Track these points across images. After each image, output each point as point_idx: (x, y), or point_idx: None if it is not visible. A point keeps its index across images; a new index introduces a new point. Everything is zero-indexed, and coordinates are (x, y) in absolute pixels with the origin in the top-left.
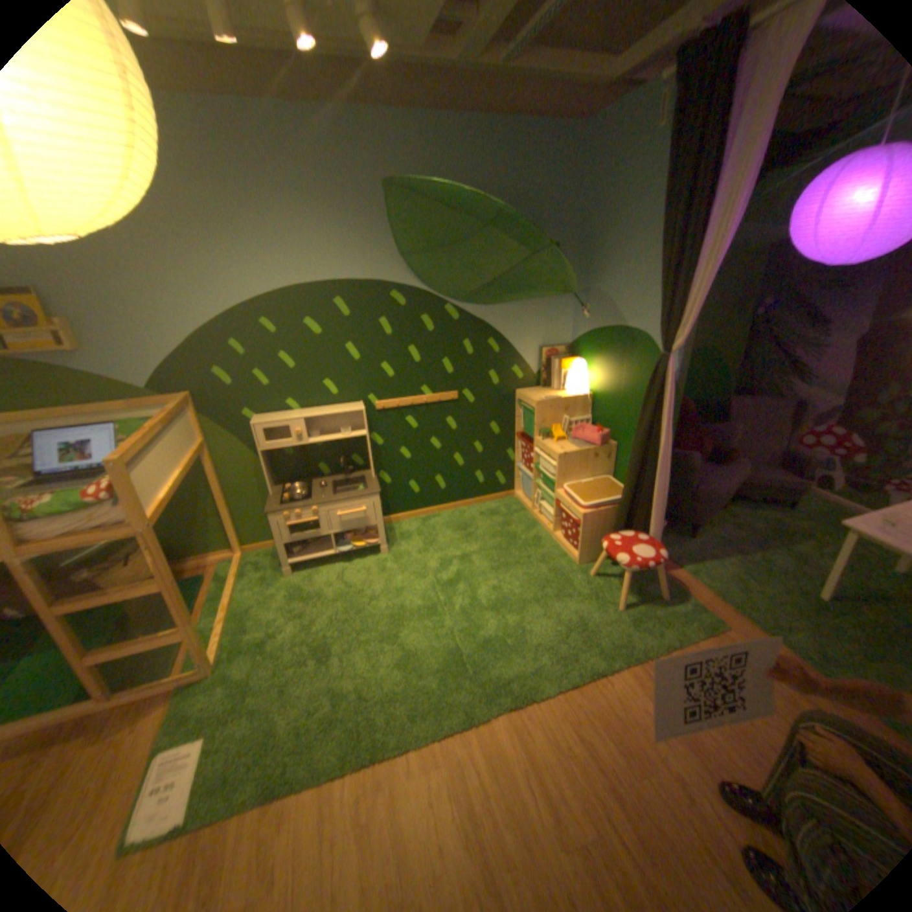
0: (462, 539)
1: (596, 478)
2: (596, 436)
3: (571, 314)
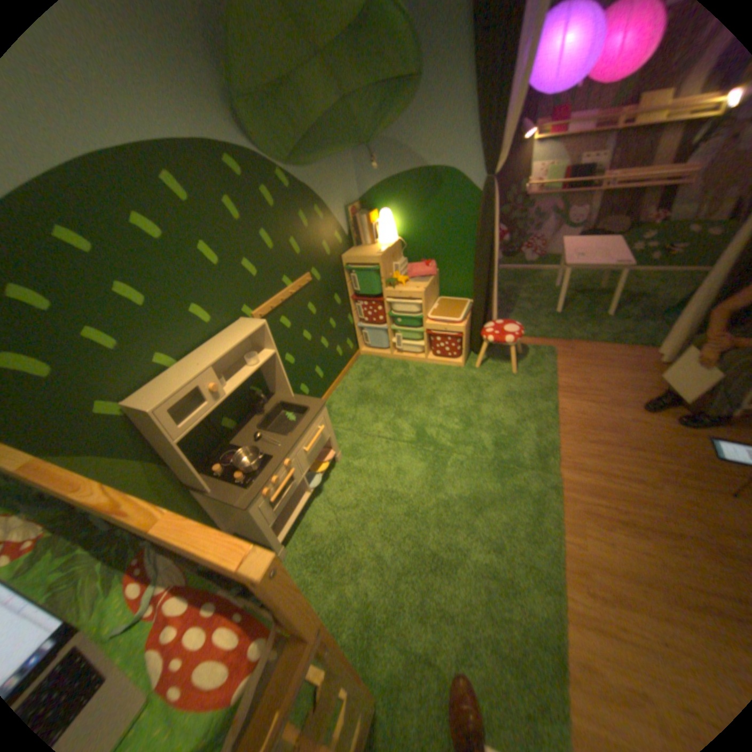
0: (374, 404)
1: (434, 302)
2: (428, 268)
3: (353, 170)
